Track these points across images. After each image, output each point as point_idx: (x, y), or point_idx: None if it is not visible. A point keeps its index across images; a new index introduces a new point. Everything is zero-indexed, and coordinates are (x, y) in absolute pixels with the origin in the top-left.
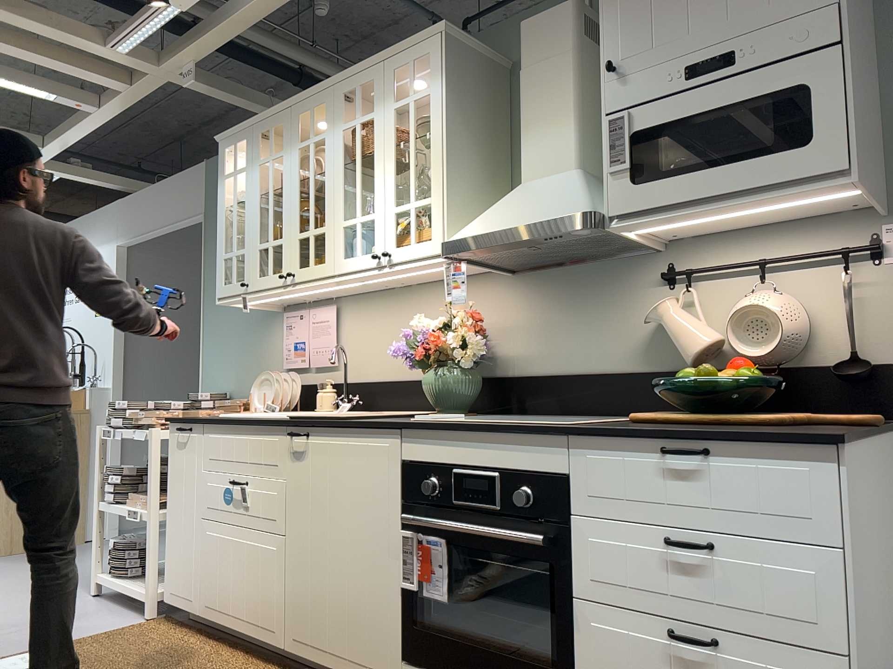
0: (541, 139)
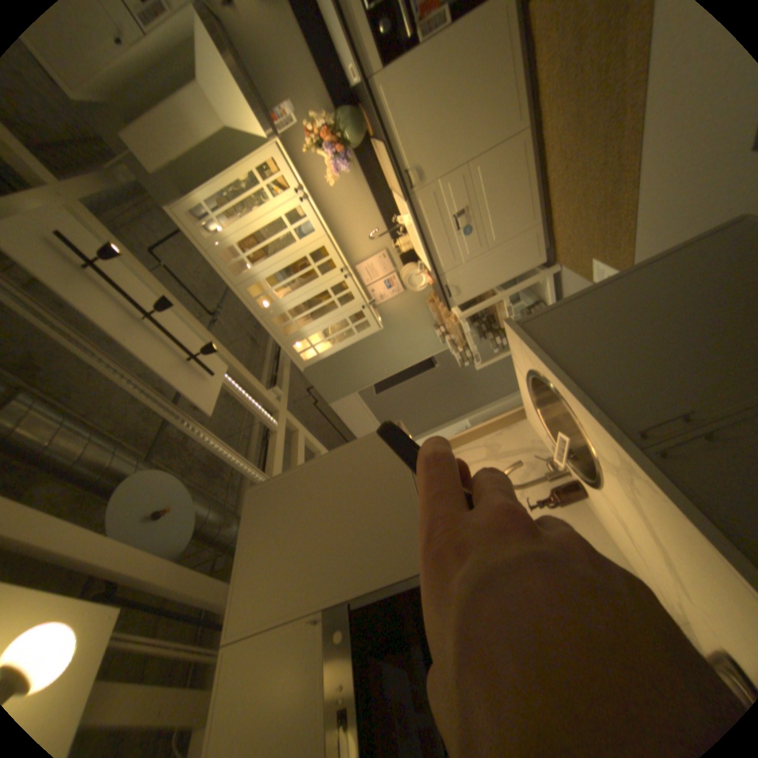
0: (196, 117)
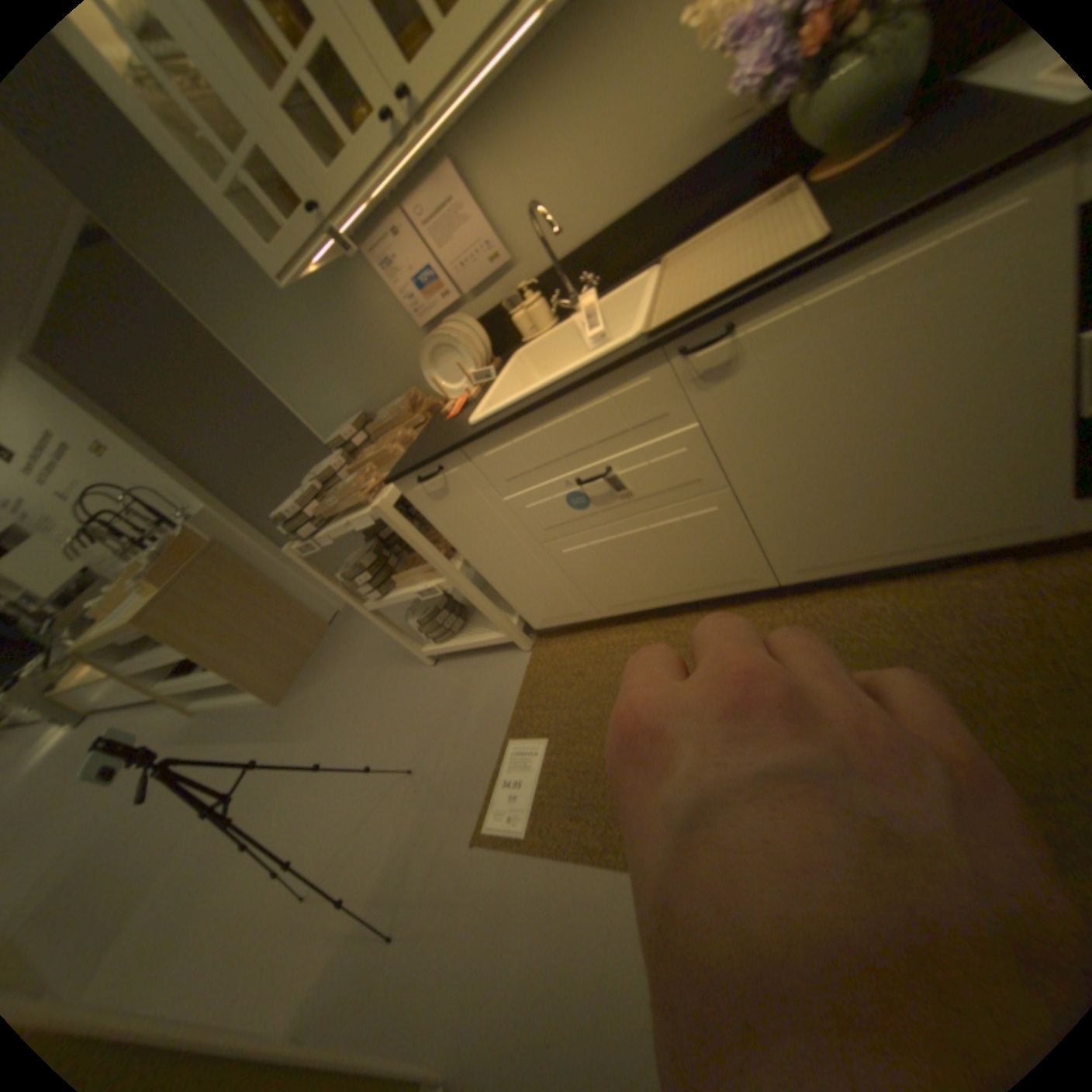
0: None
